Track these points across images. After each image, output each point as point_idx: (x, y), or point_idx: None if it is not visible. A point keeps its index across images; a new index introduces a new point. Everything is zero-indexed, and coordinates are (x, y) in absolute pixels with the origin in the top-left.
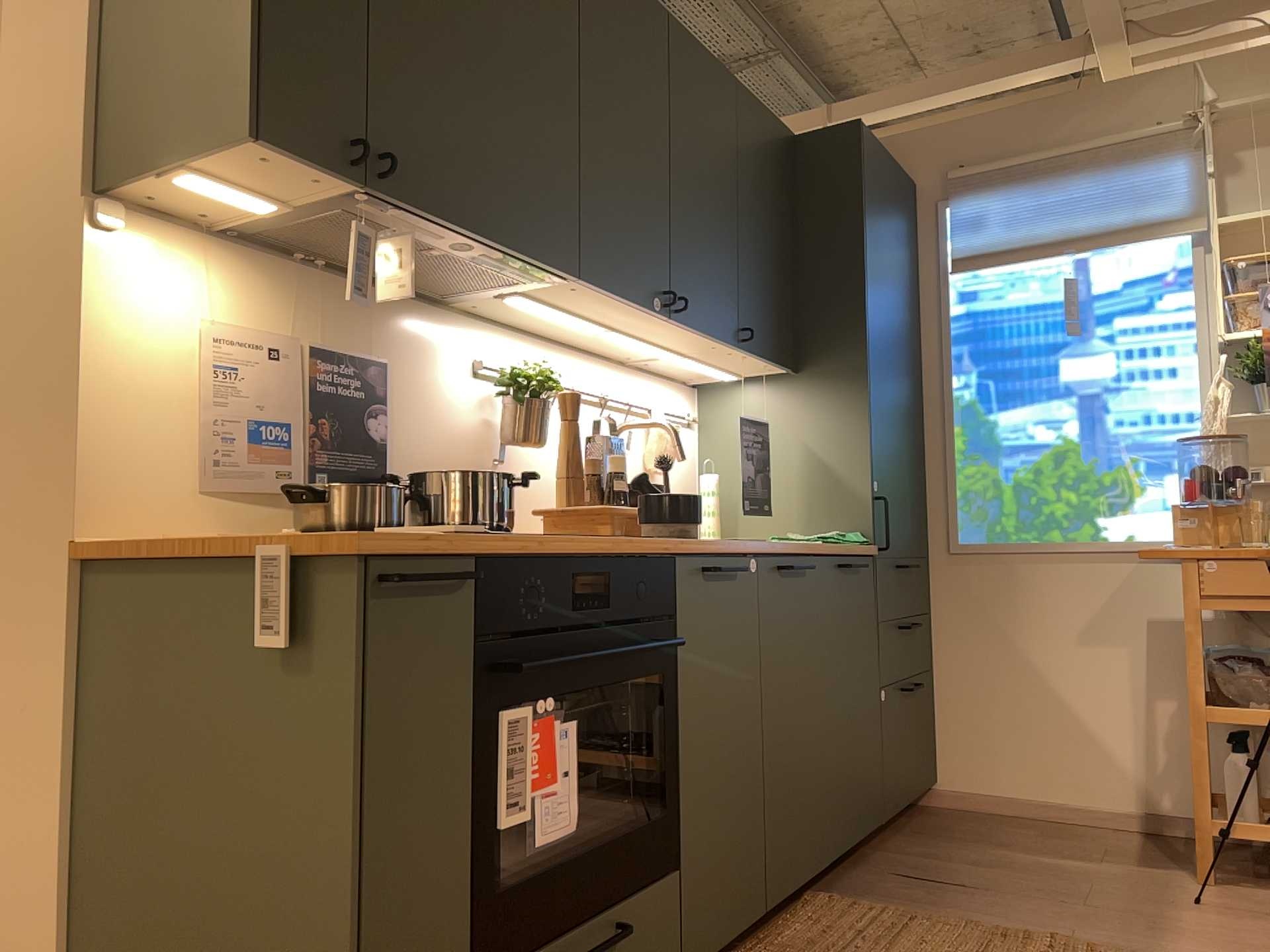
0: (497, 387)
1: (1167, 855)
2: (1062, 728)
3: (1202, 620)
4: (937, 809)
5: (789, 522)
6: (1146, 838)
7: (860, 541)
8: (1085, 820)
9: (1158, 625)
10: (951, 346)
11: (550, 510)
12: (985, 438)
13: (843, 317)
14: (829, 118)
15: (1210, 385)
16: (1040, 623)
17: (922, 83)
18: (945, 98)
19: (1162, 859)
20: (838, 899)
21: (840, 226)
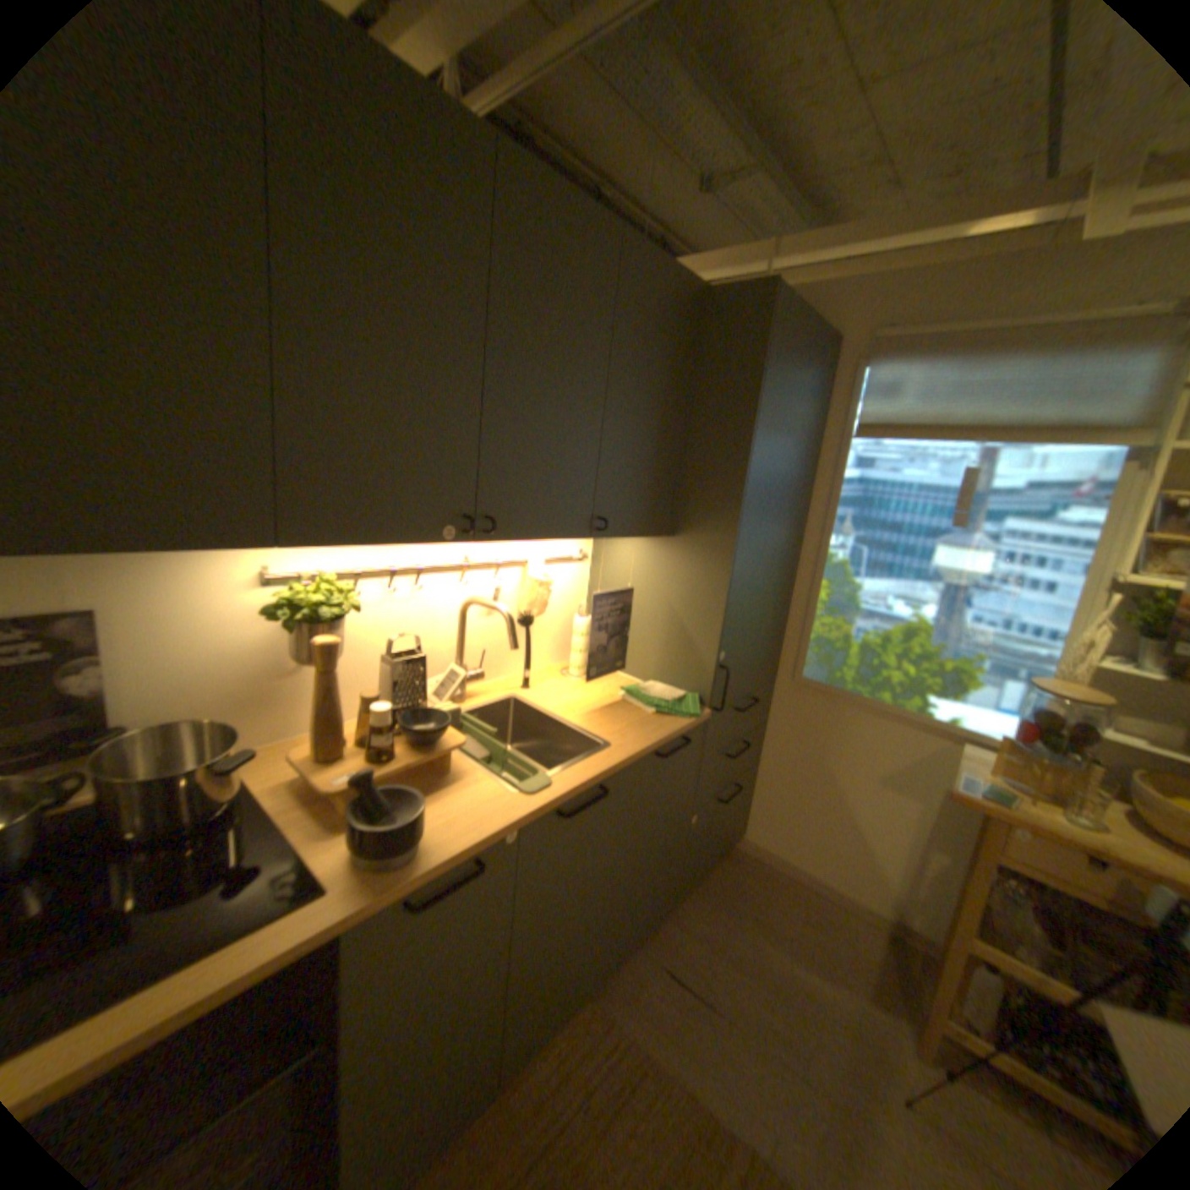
0: (270, 612)
1: (900, 990)
2: (848, 840)
3: (996, 876)
4: (738, 855)
5: (644, 663)
6: (889, 949)
7: (689, 714)
8: (846, 908)
9: (955, 800)
10: (837, 507)
11: (294, 769)
12: (845, 598)
13: (720, 495)
14: (775, 250)
15: (1090, 612)
16: (852, 760)
17: (877, 218)
18: (898, 238)
19: (894, 997)
20: (596, 1021)
21: (735, 398)
